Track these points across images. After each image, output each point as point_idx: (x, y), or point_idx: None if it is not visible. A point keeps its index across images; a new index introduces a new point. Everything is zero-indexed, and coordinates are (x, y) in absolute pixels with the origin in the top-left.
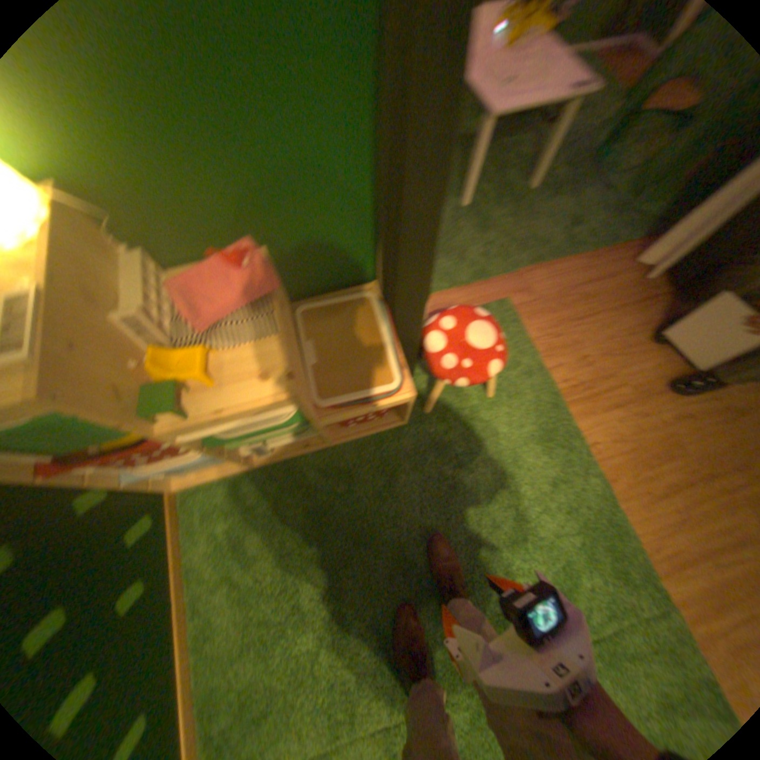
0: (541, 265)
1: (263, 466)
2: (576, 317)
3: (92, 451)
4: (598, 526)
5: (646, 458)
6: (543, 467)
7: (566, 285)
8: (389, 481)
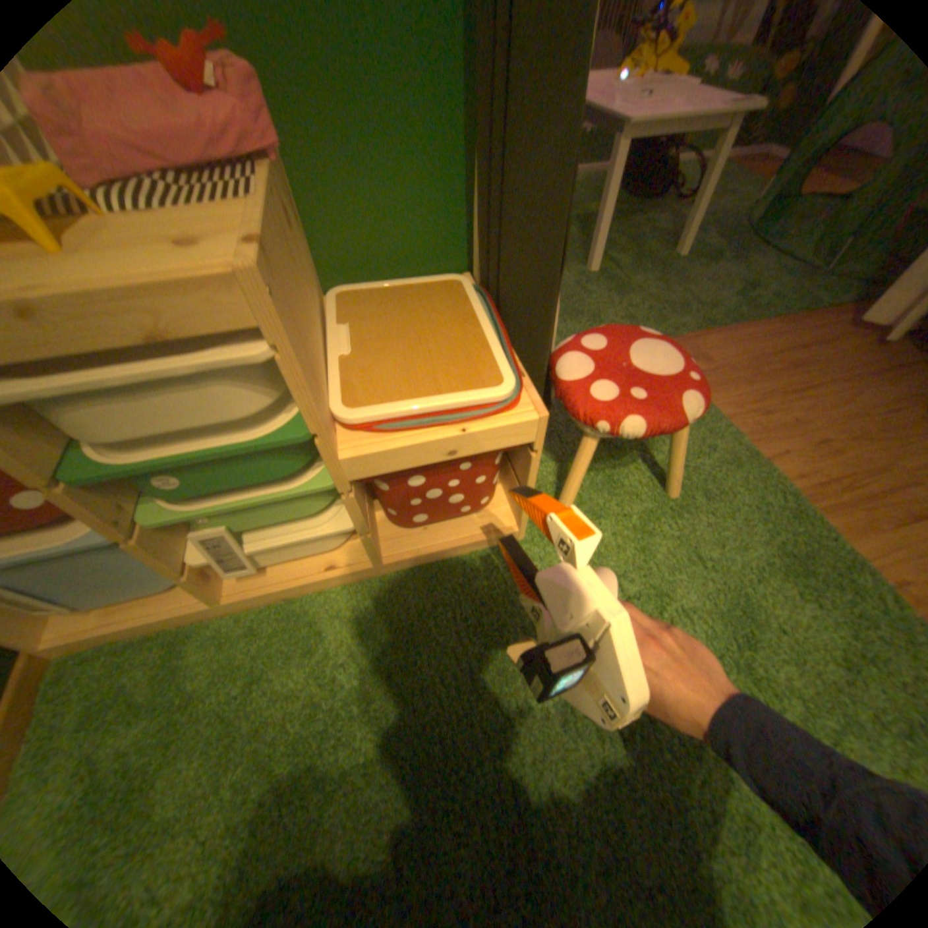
0: (713, 329)
1: (242, 610)
2: (788, 389)
3: None
4: None
5: None
6: (812, 627)
7: (759, 352)
8: (491, 647)
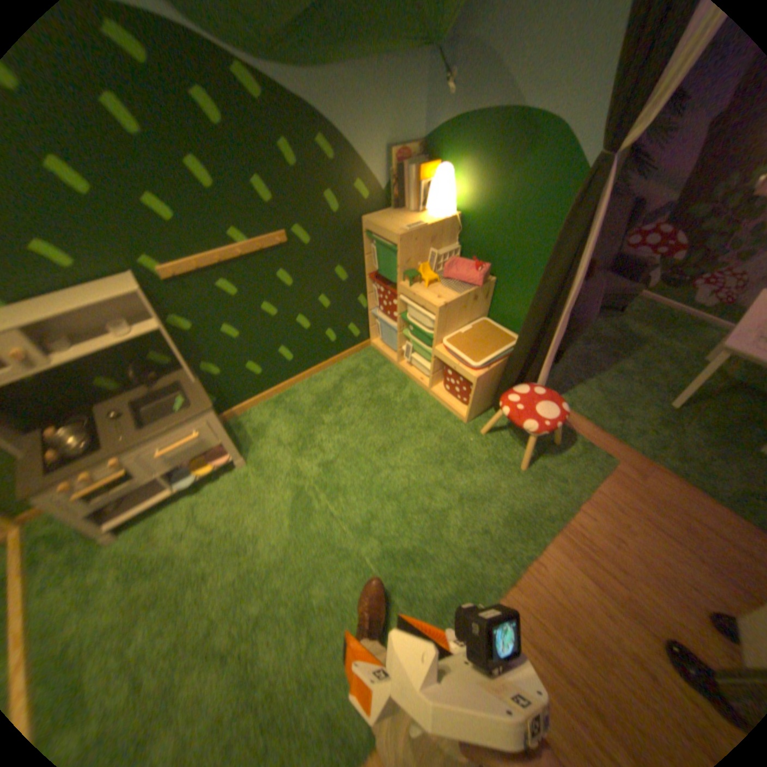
0: (681, 481)
1: (399, 370)
2: (658, 526)
3: (384, 274)
4: (471, 579)
5: (564, 625)
6: (492, 523)
7: (683, 509)
8: (424, 427)
